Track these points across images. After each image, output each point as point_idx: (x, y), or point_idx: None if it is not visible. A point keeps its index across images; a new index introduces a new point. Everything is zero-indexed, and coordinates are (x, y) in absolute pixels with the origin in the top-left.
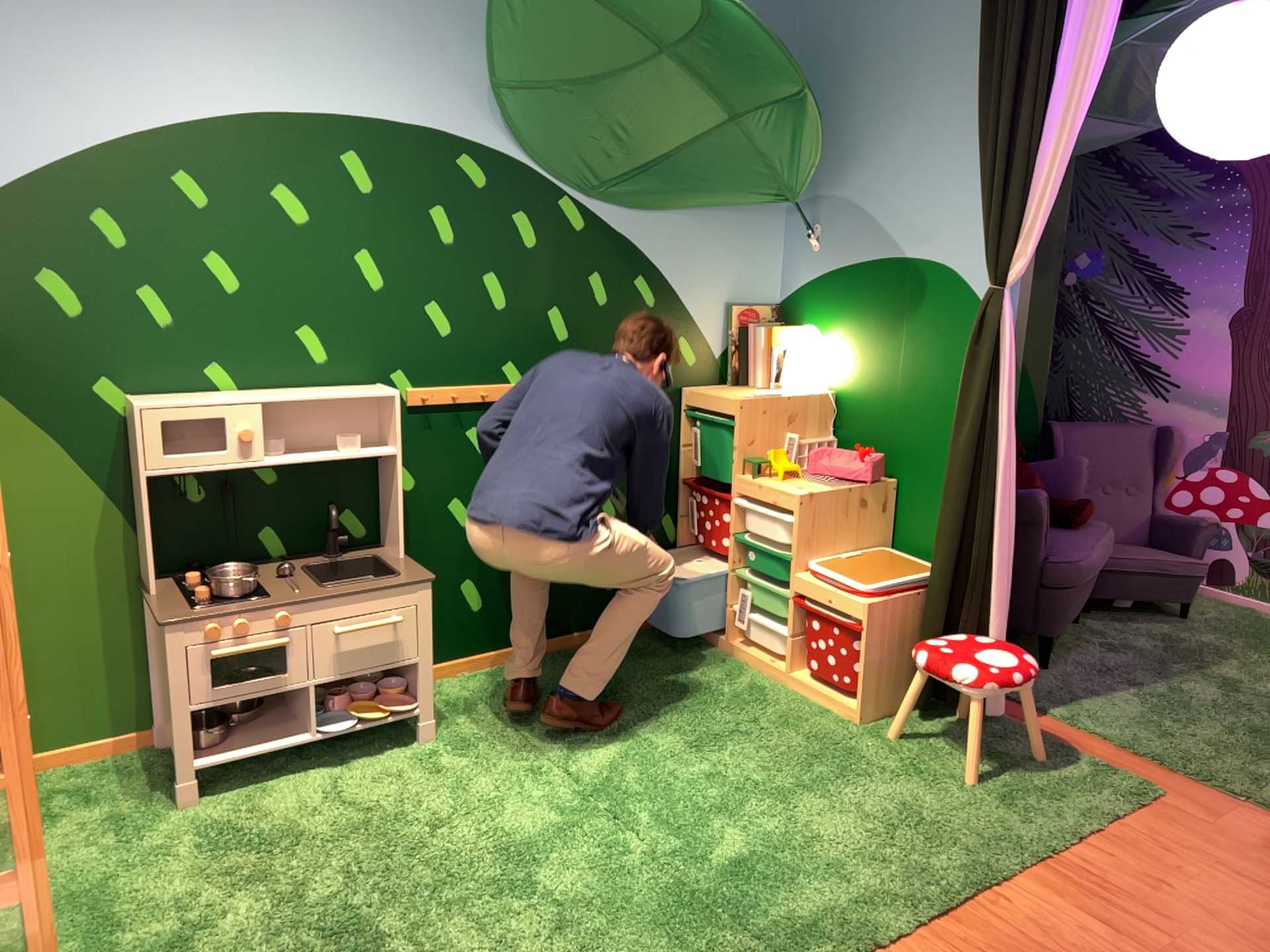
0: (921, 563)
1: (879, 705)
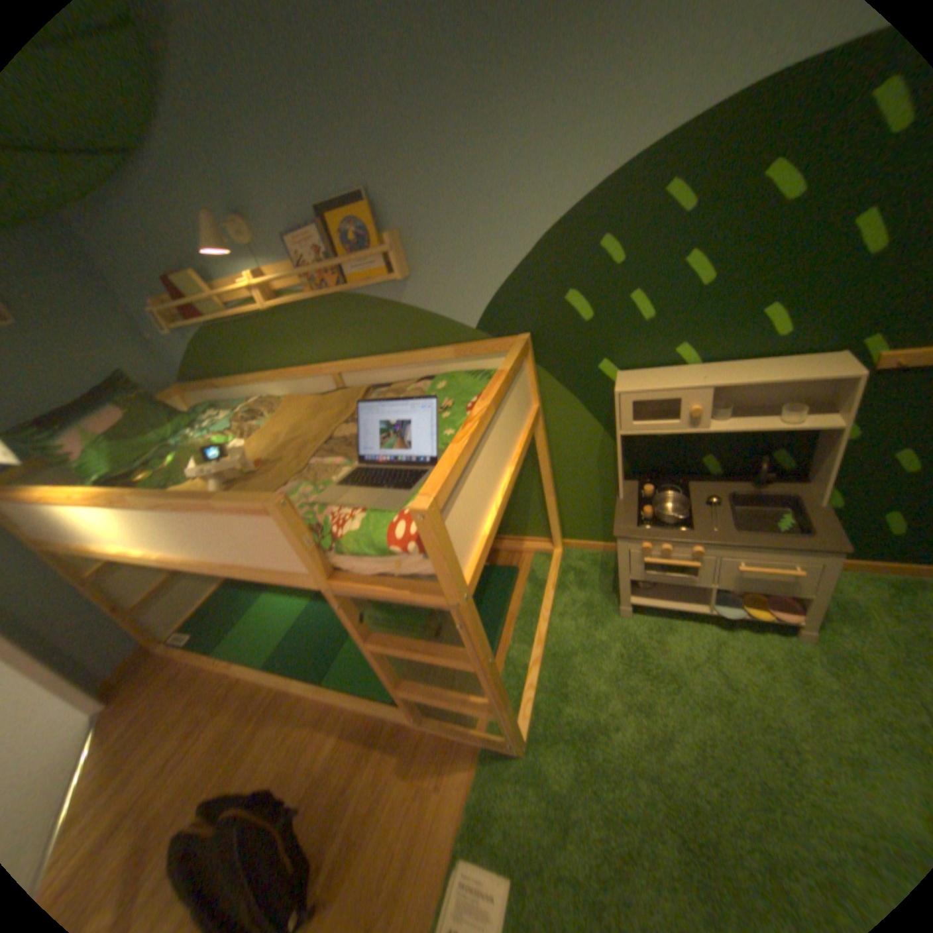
0: None
1: None
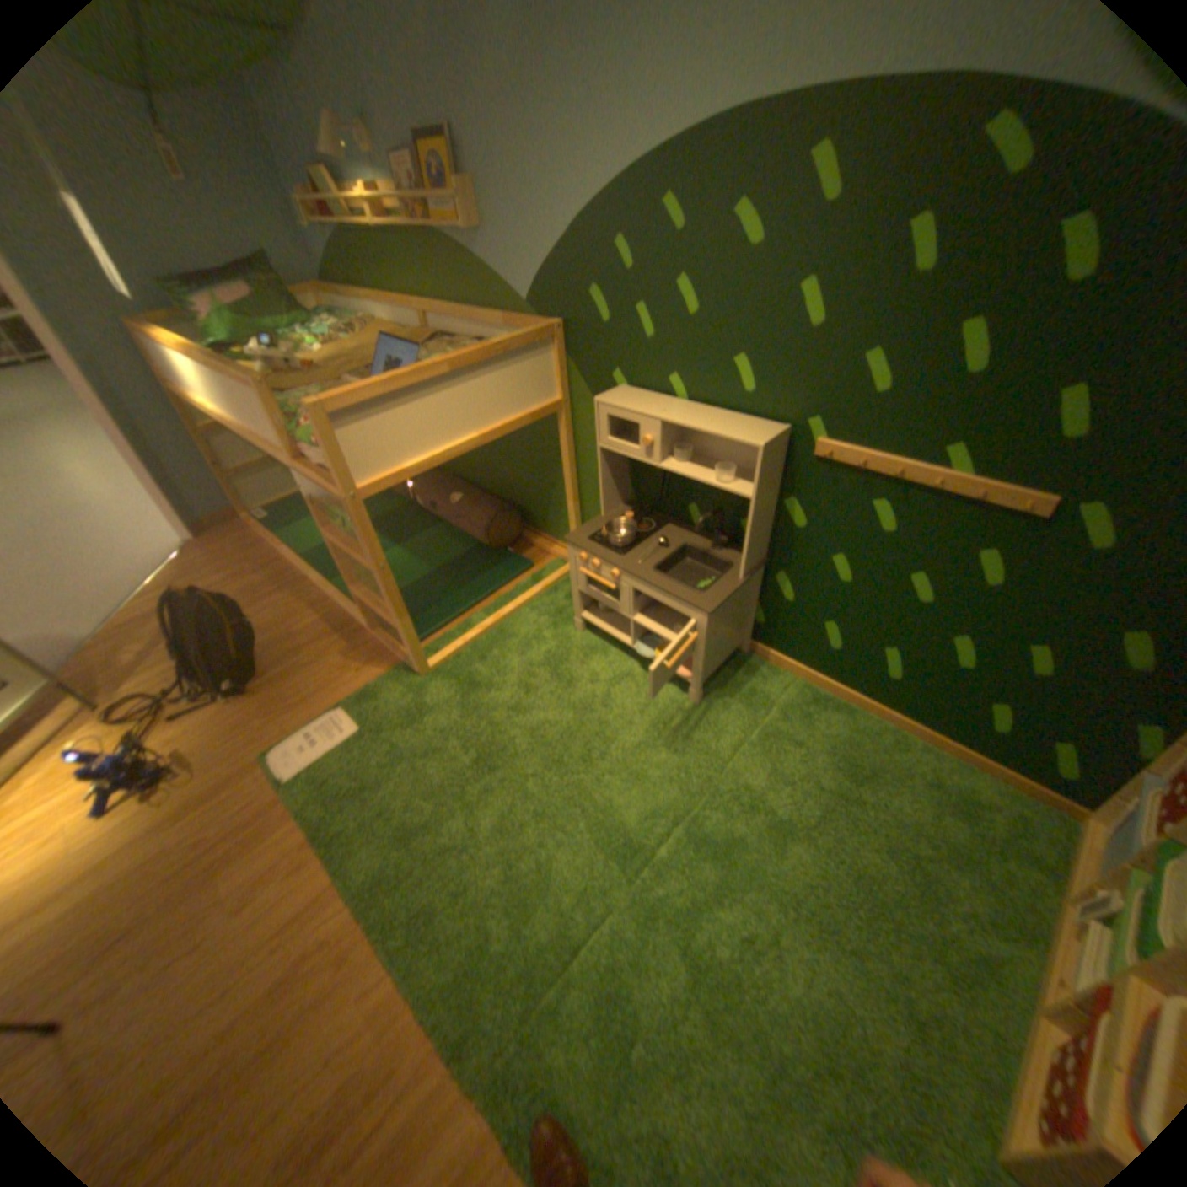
0: None
1: None
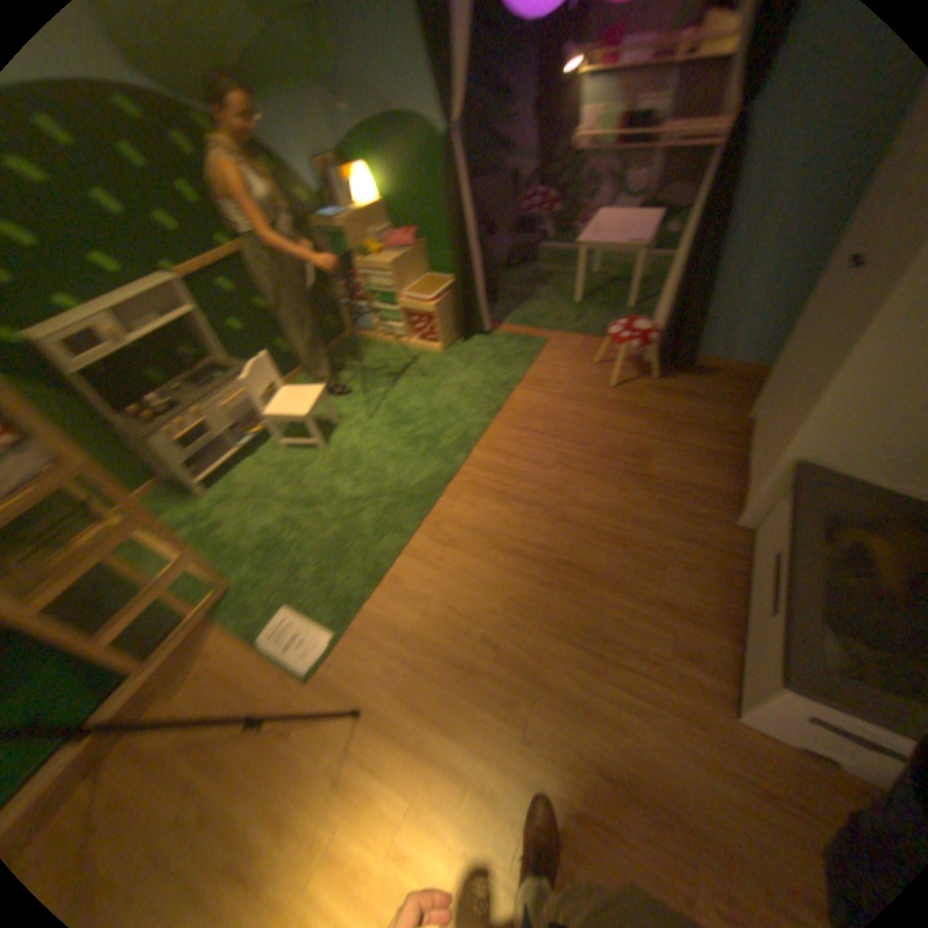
0: (447, 277)
1: (449, 343)
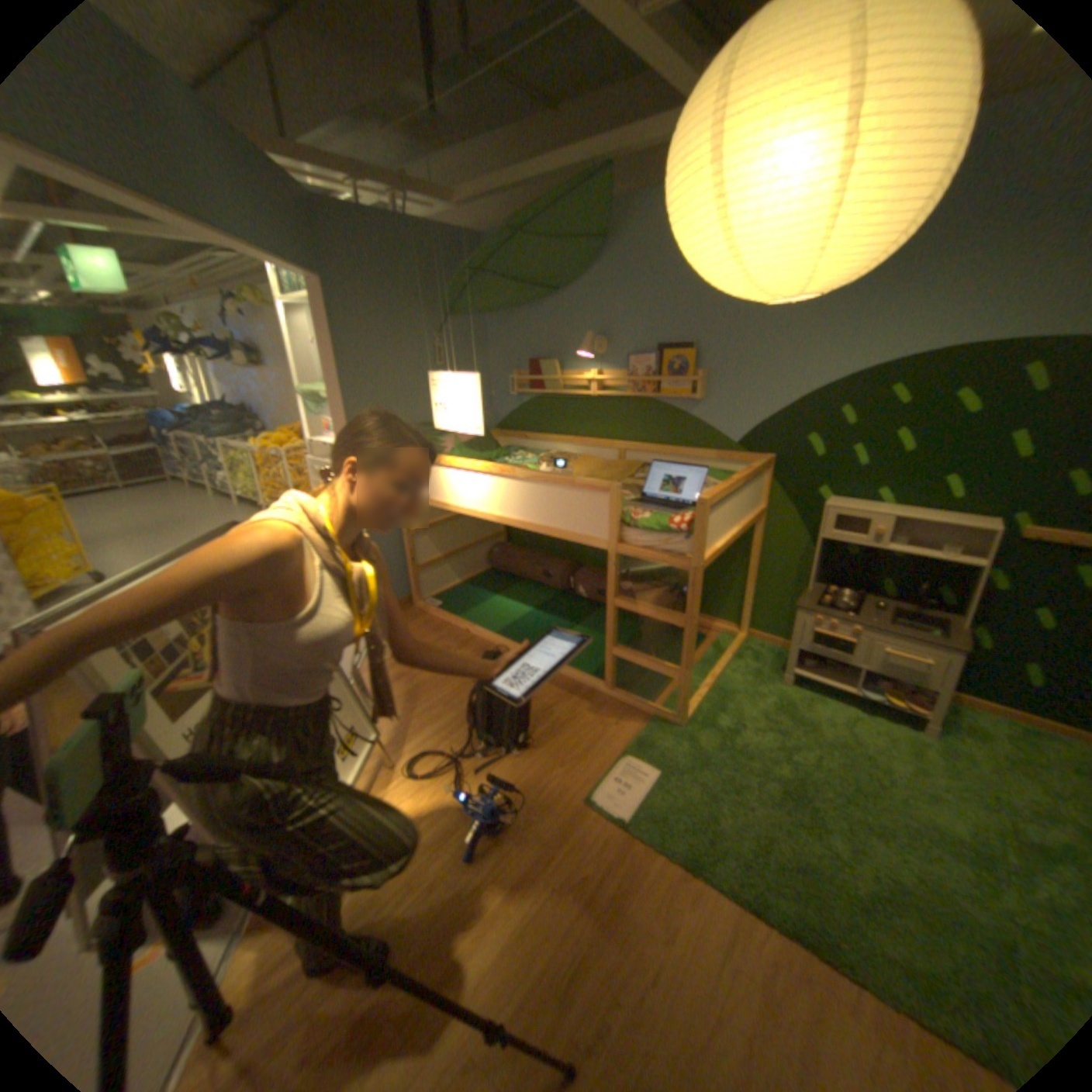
0: None
1: None
